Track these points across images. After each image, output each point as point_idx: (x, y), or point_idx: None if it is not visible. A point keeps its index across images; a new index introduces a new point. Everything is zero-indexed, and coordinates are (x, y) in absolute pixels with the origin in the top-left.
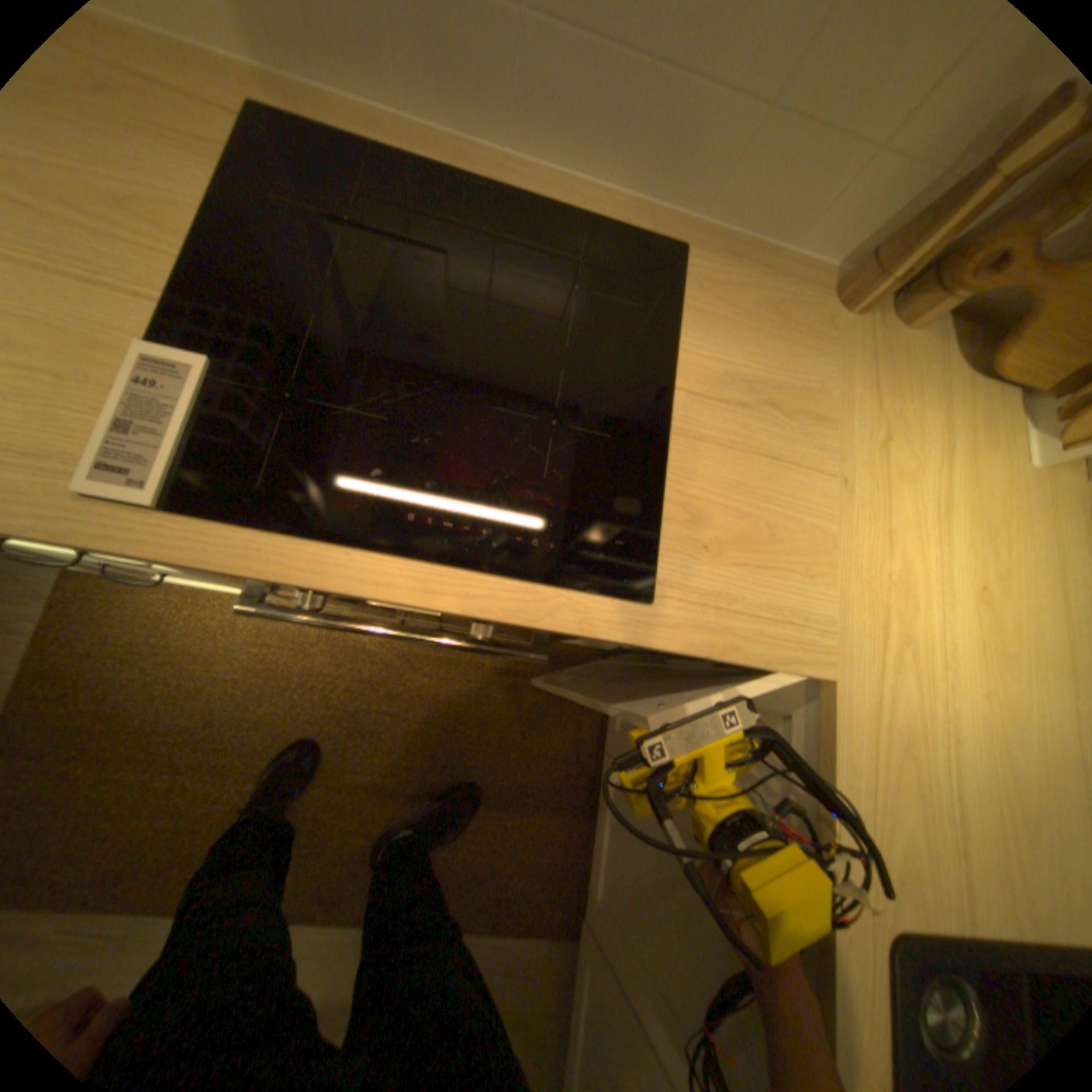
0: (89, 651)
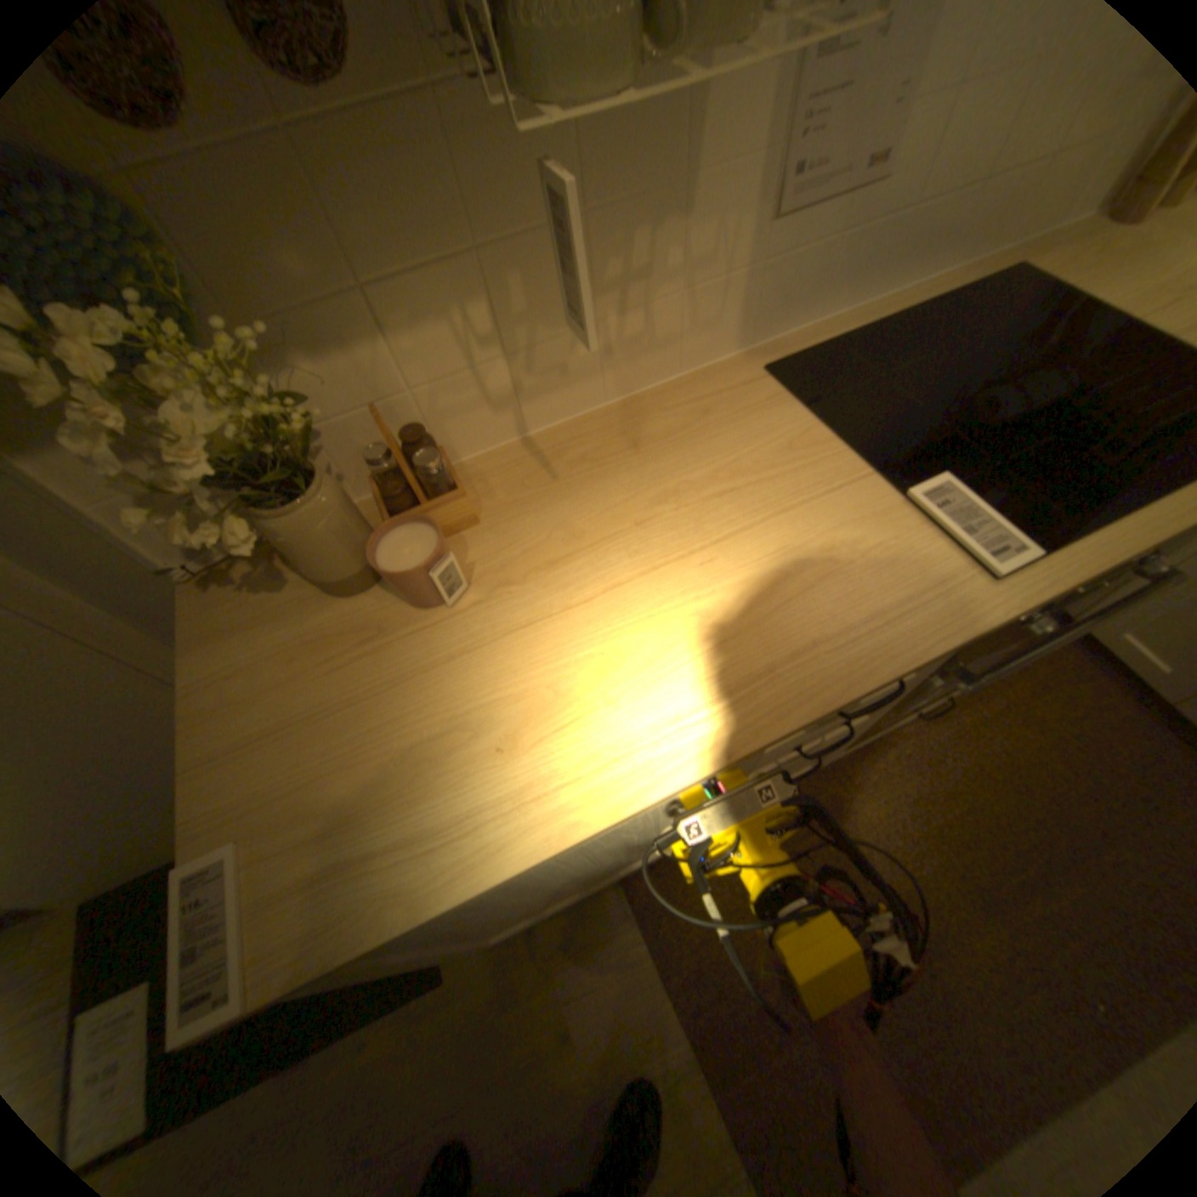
0: (702, 940)
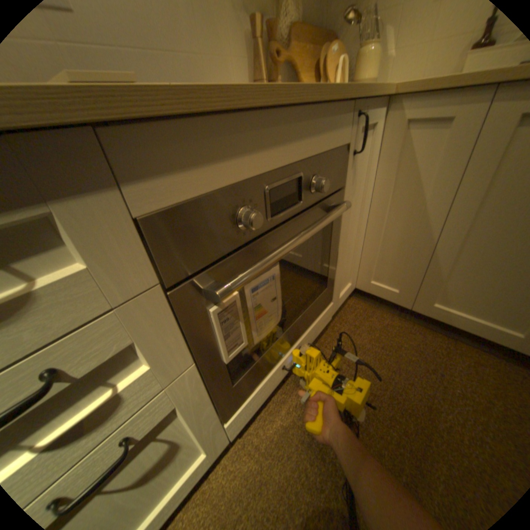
0: None
